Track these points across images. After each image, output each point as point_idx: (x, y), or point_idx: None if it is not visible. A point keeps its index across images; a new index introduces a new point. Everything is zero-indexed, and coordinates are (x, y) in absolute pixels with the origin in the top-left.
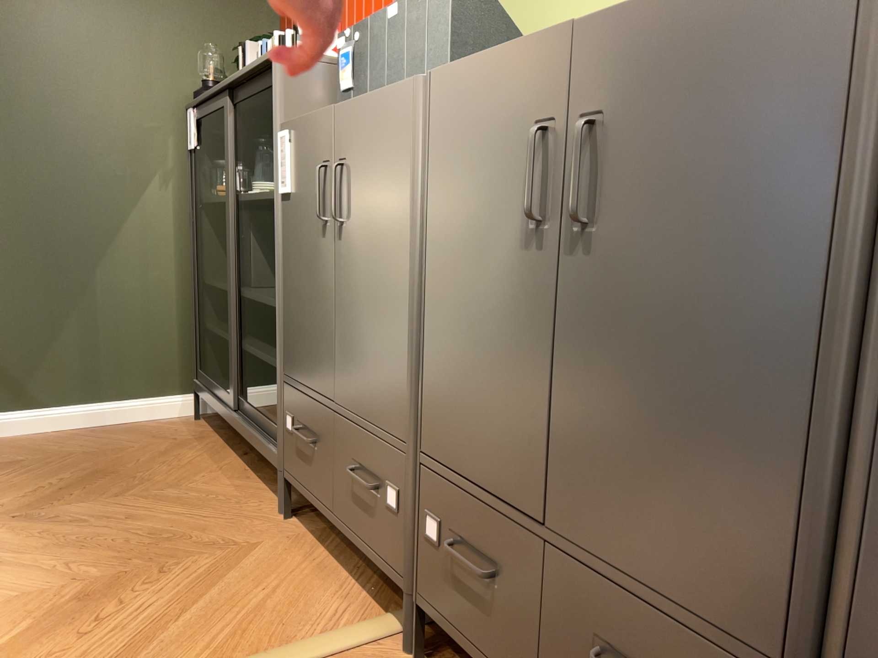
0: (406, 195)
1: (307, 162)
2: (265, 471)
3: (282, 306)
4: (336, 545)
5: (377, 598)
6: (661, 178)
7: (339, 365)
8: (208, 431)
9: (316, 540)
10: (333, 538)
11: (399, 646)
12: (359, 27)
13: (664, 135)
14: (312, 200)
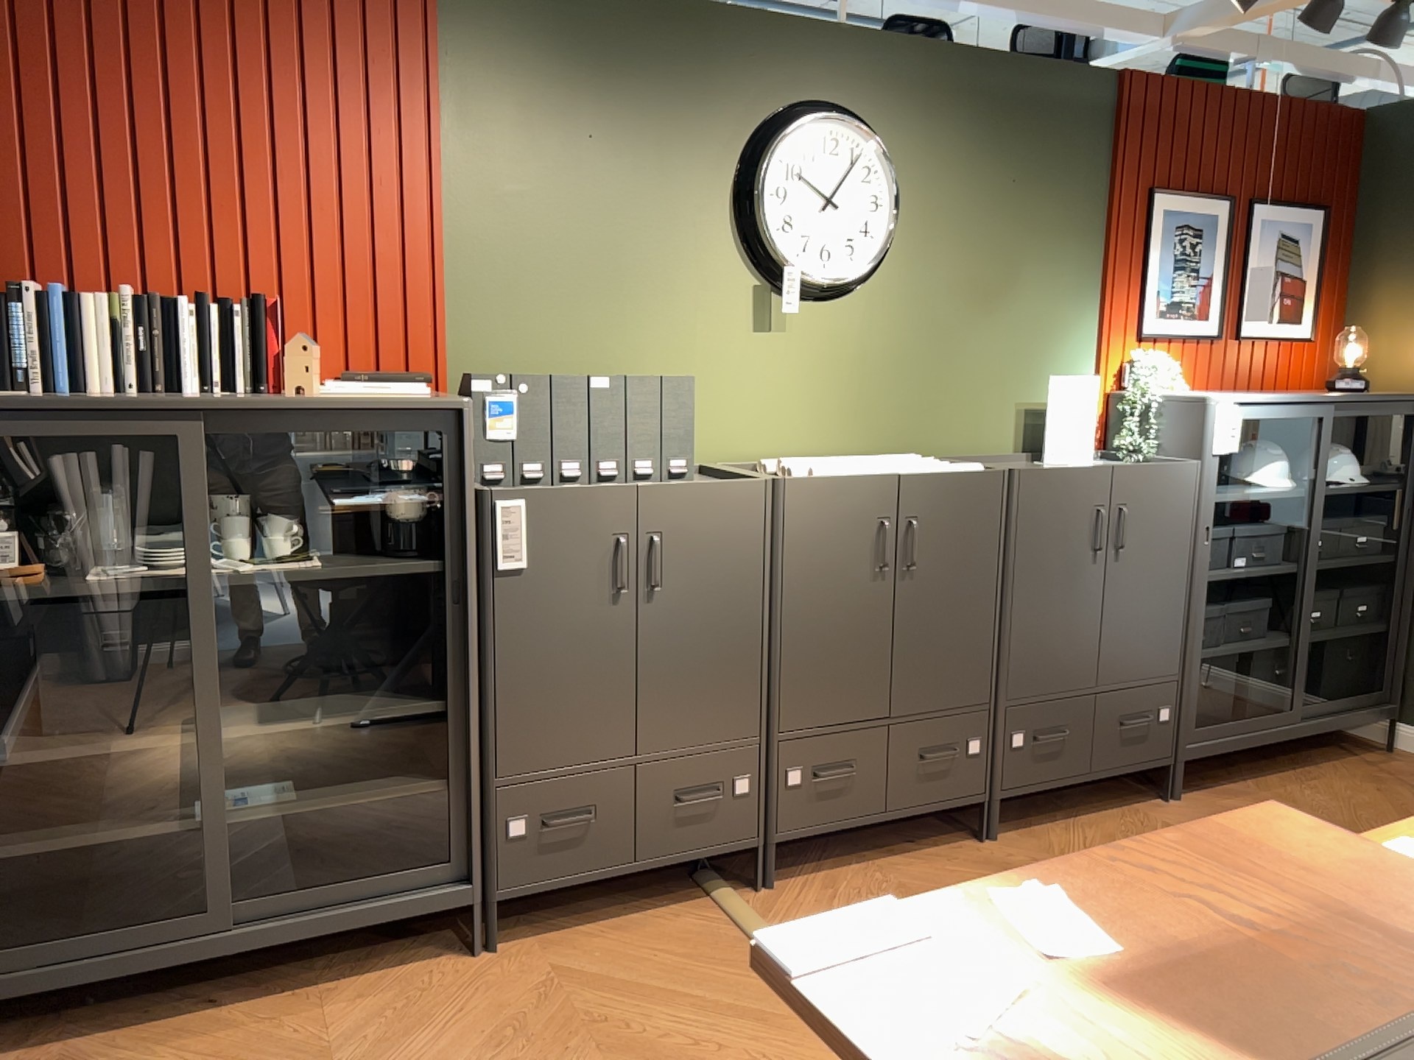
0: (757, 559)
1: (573, 533)
2: (308, 976)
3: (493, 700)
4: (572, 920)
5: (679, 901)
6: (945, 546)
7: (649, 717)
8: (23, 1054)
9: (554, 931)
10: (553, 921)
11: (748, 895)
12: (527, 376)
13: (946, 529)
14: (585, 572)
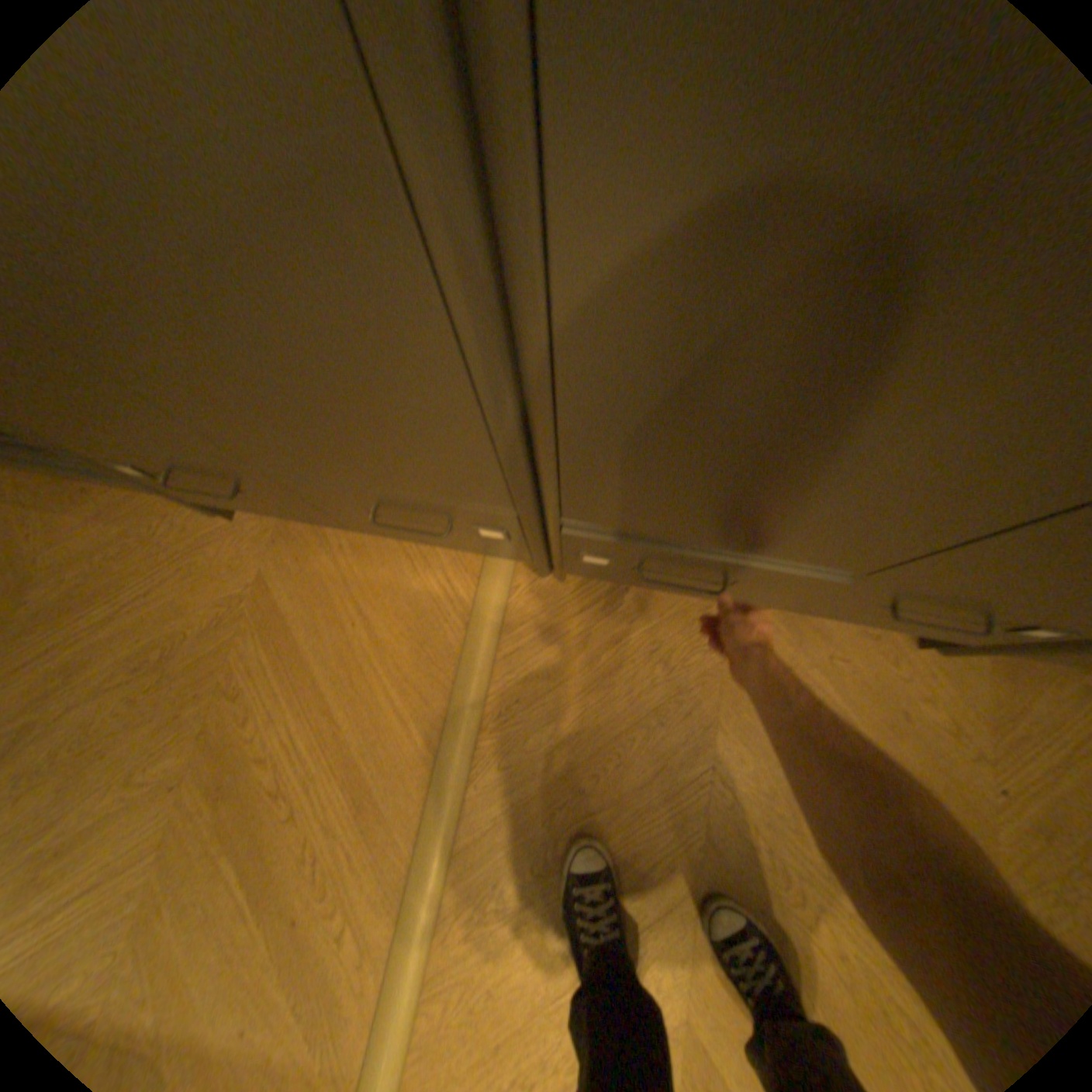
0: None
1: None
2: None
3: None
4: None
5: None
6: None
7: (219, 434)
8: None
9: None
10: None
11: (529, 574)
12: None
13: None
14: None
